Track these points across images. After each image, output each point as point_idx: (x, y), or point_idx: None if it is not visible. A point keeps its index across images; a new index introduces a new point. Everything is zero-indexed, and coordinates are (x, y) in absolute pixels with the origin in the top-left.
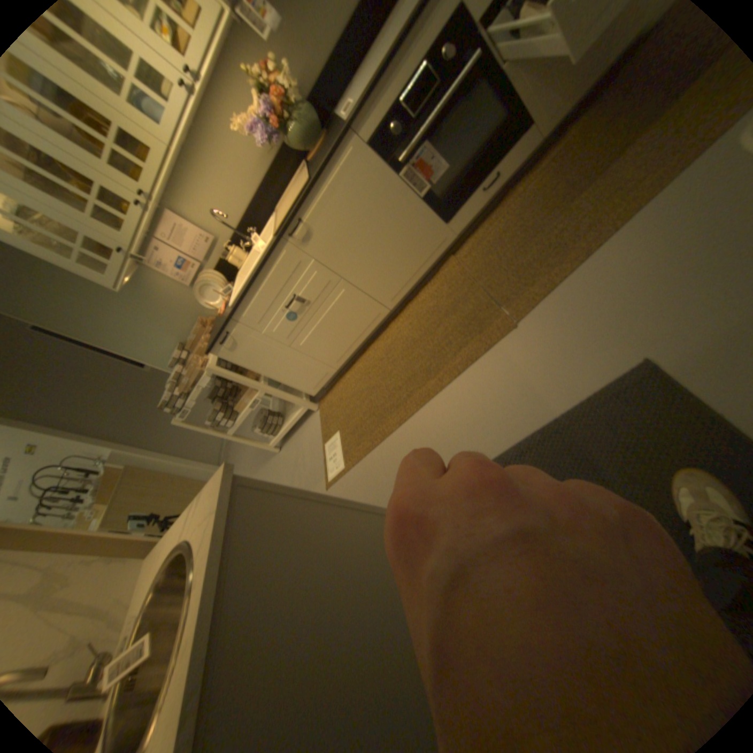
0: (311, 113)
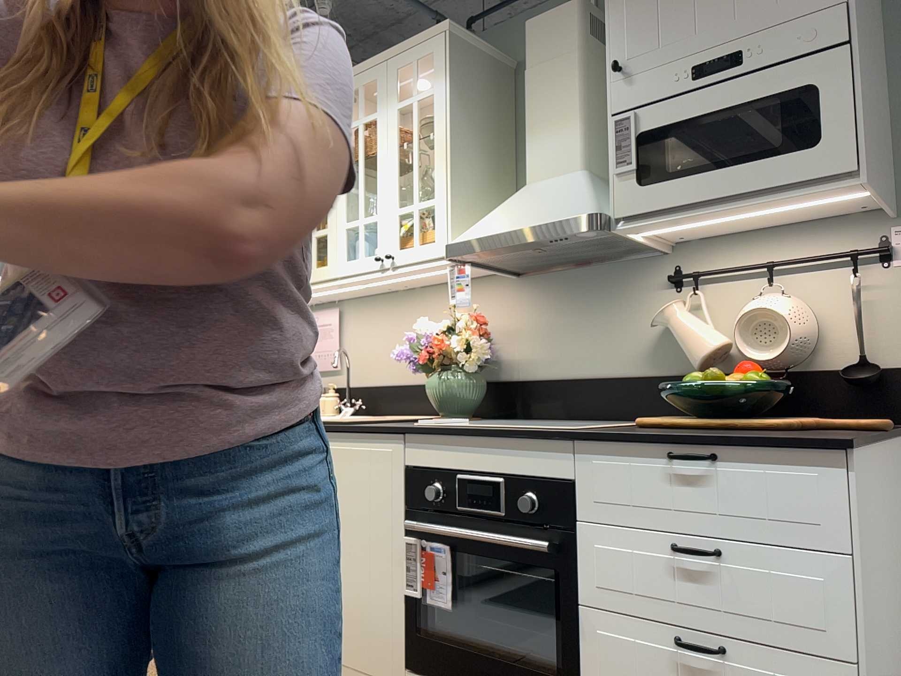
0: (473, 391)
